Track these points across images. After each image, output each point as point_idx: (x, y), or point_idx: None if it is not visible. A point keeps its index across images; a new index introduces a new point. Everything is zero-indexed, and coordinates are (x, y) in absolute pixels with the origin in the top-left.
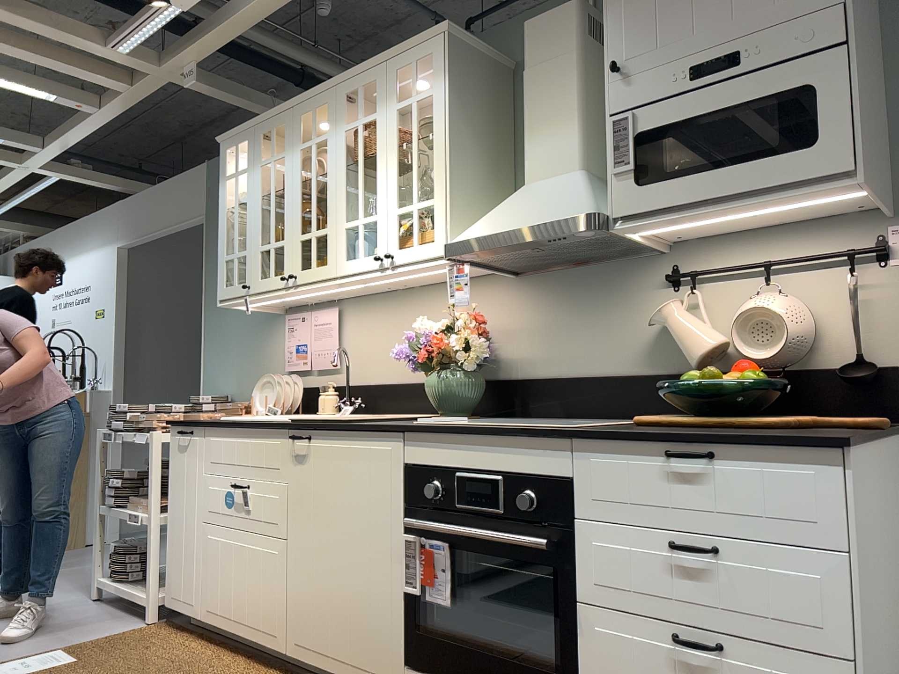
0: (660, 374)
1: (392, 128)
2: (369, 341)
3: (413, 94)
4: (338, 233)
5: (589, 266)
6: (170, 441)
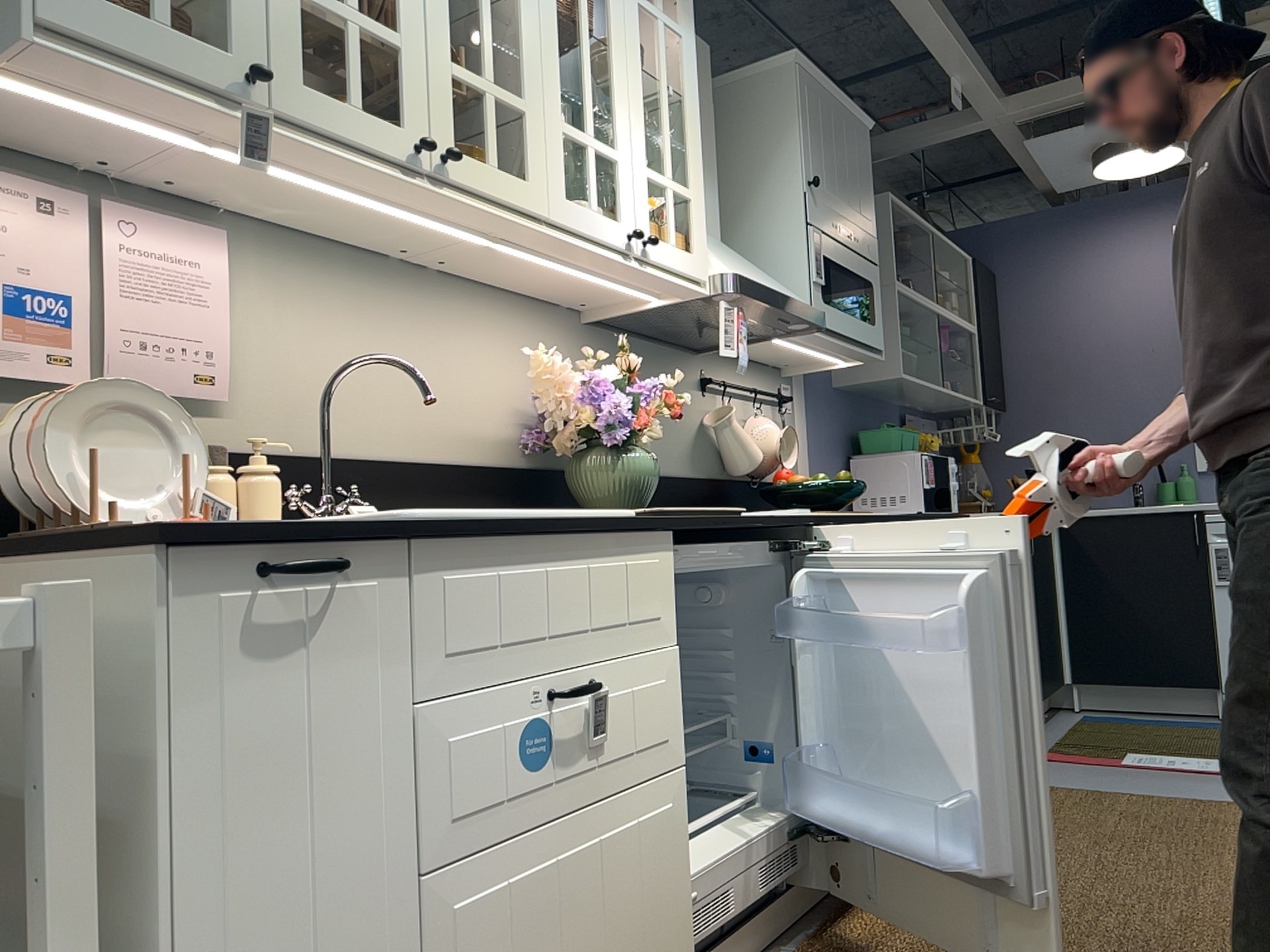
0: (704, 479)
1: (634, 27)
2: (317, 351)
3: (660, 7)
4: (550, 131)
5: (652, 343)
6: (154, 623)
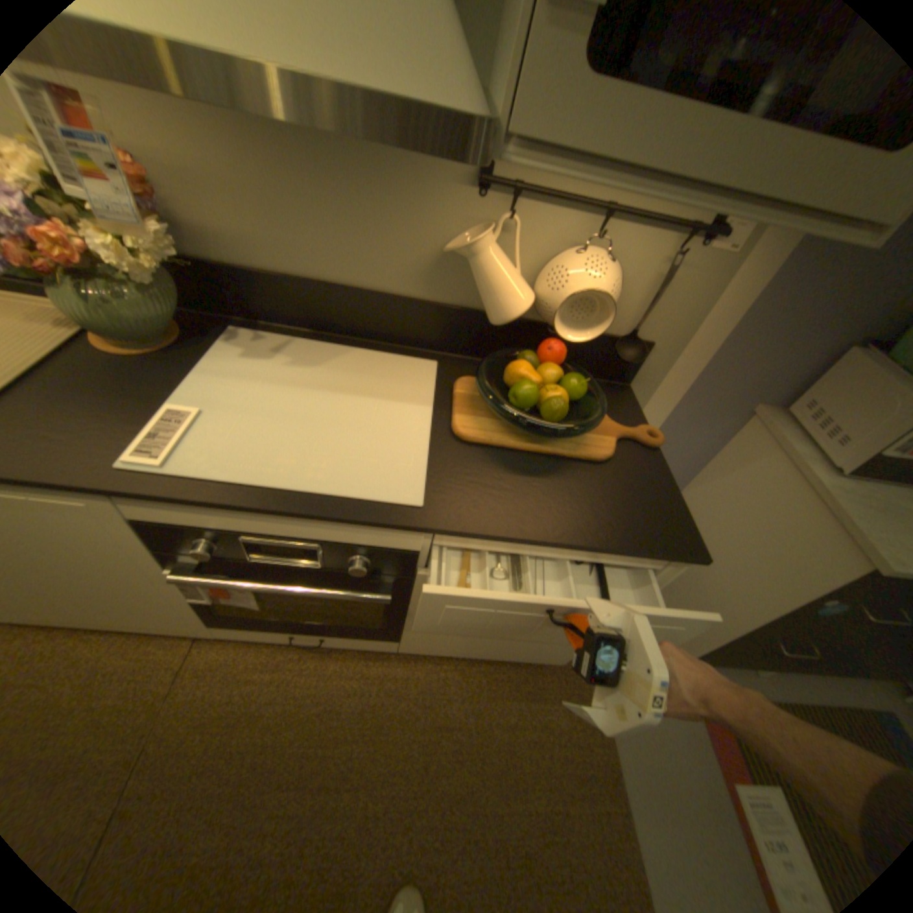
0: (438, 304)
1: None
2: None
3: None
4: None
5: None
6: None
